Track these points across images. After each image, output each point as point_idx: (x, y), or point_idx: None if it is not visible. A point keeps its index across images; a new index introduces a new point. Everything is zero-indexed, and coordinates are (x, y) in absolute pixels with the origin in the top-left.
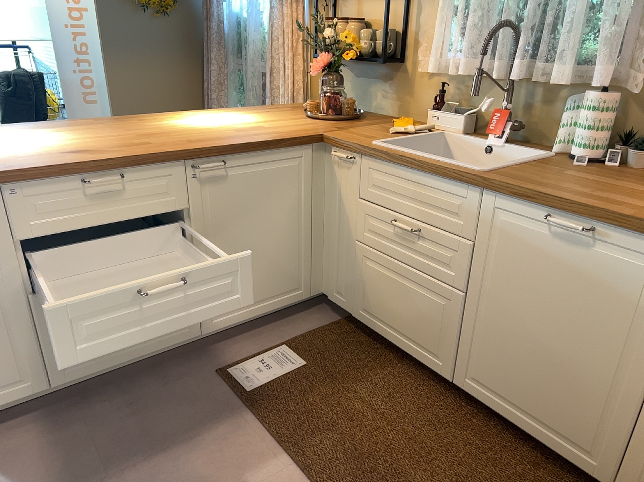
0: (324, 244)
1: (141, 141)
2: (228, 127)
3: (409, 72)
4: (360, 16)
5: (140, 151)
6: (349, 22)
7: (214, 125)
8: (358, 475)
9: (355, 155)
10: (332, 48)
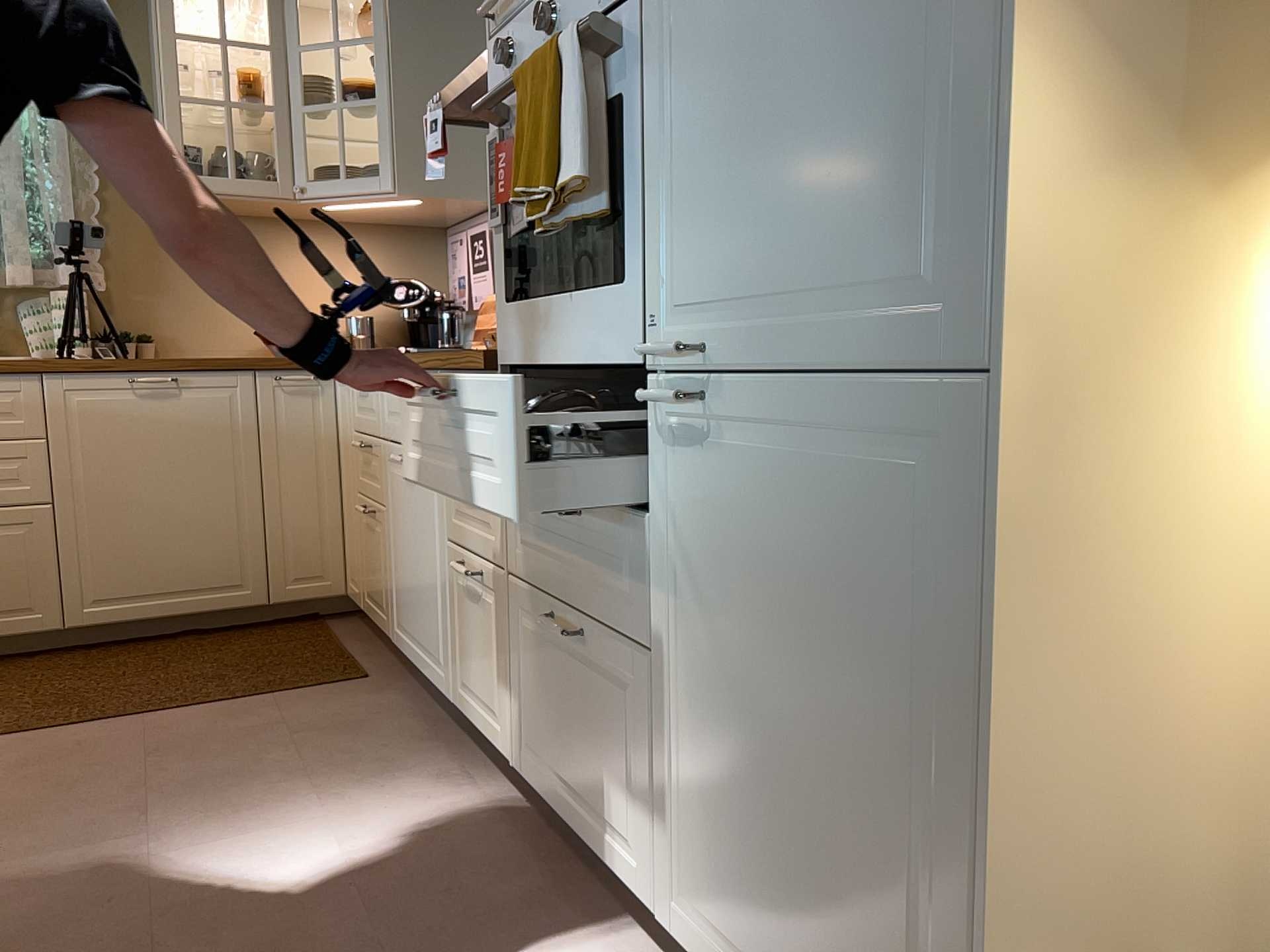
0: None
1: None
2: None
3: None
4: None
5: None
6: None
7: None
8: (78, 708)
9: None
10: None
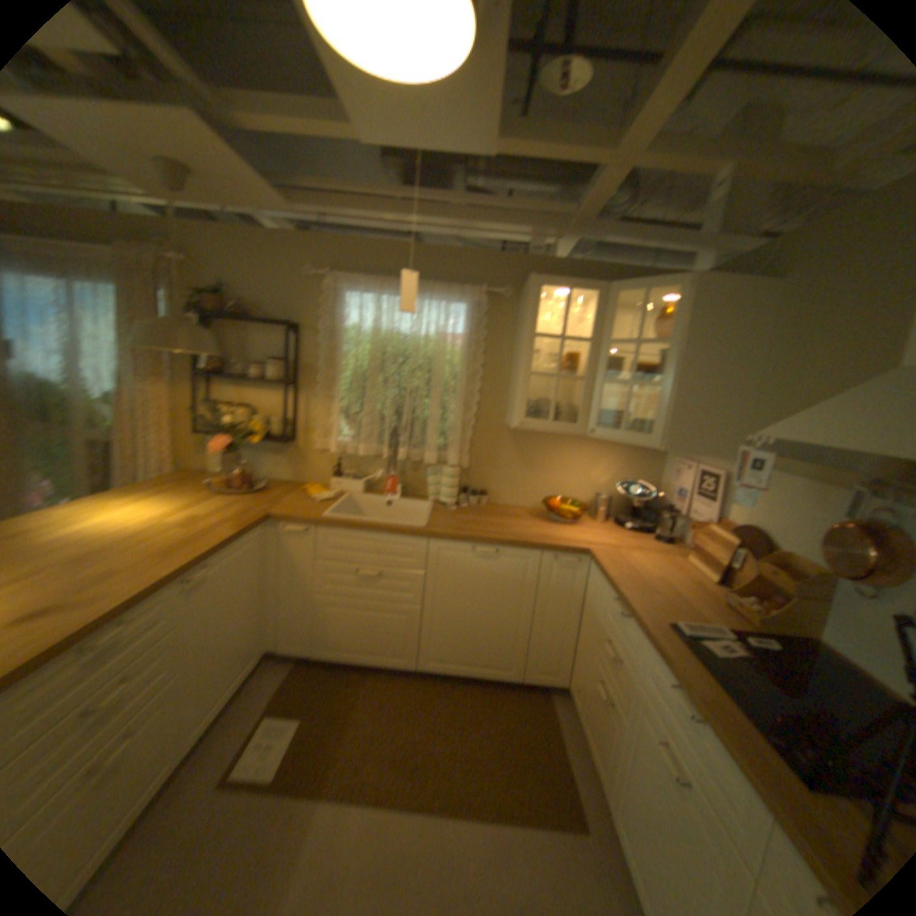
0: (265, 610)
1: (87, 576)
2: (157, 528)
3: (300, 449)
4: (239, 402)
5: (120, 591)
6: (235, 409)
7: (131, 528)
8: (408, 781)
9: (306, 530)
10: (226, 432)
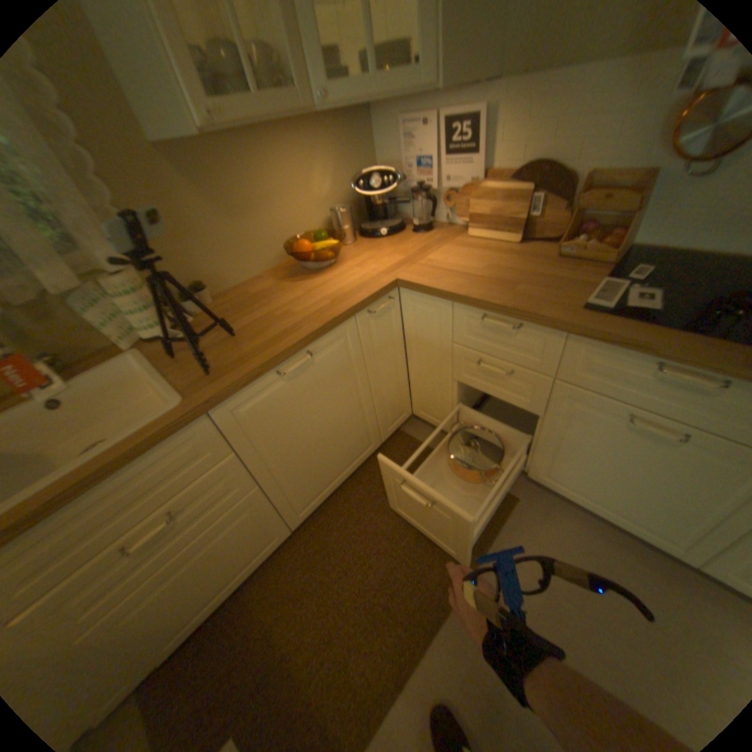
0: None
1: None
2: None
3: None
4: None
5: None
6: None
7: None
8: (393, 622)
9: None
10: None
